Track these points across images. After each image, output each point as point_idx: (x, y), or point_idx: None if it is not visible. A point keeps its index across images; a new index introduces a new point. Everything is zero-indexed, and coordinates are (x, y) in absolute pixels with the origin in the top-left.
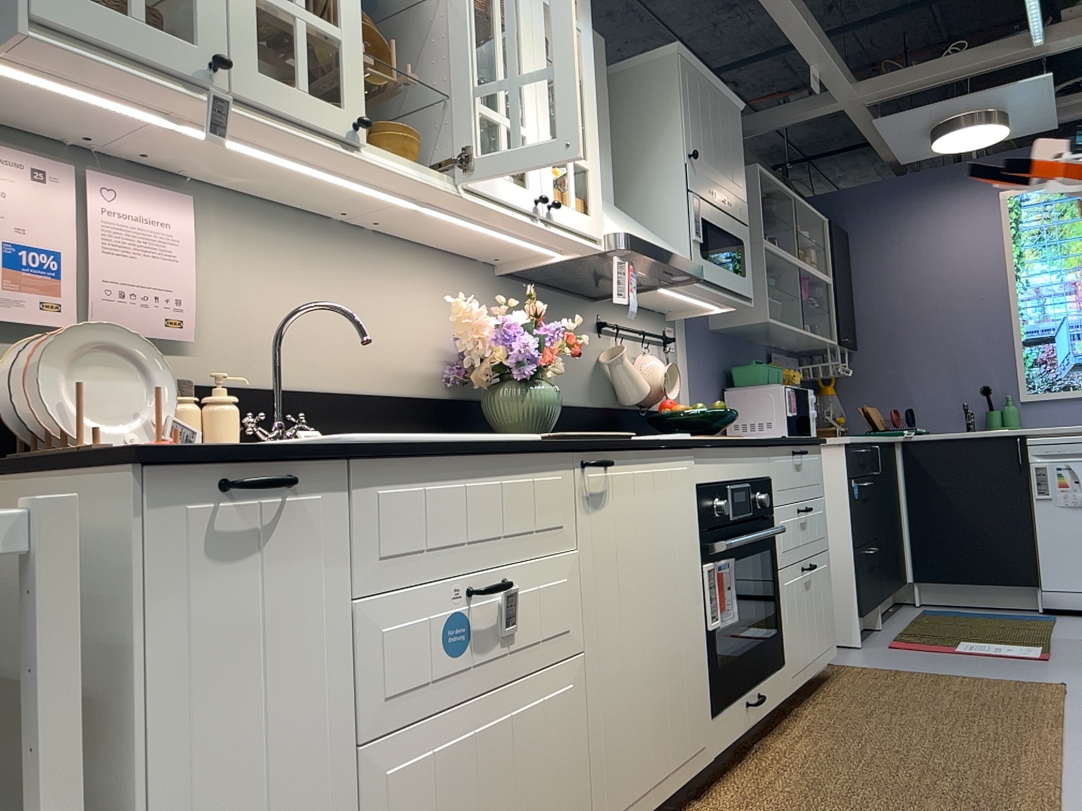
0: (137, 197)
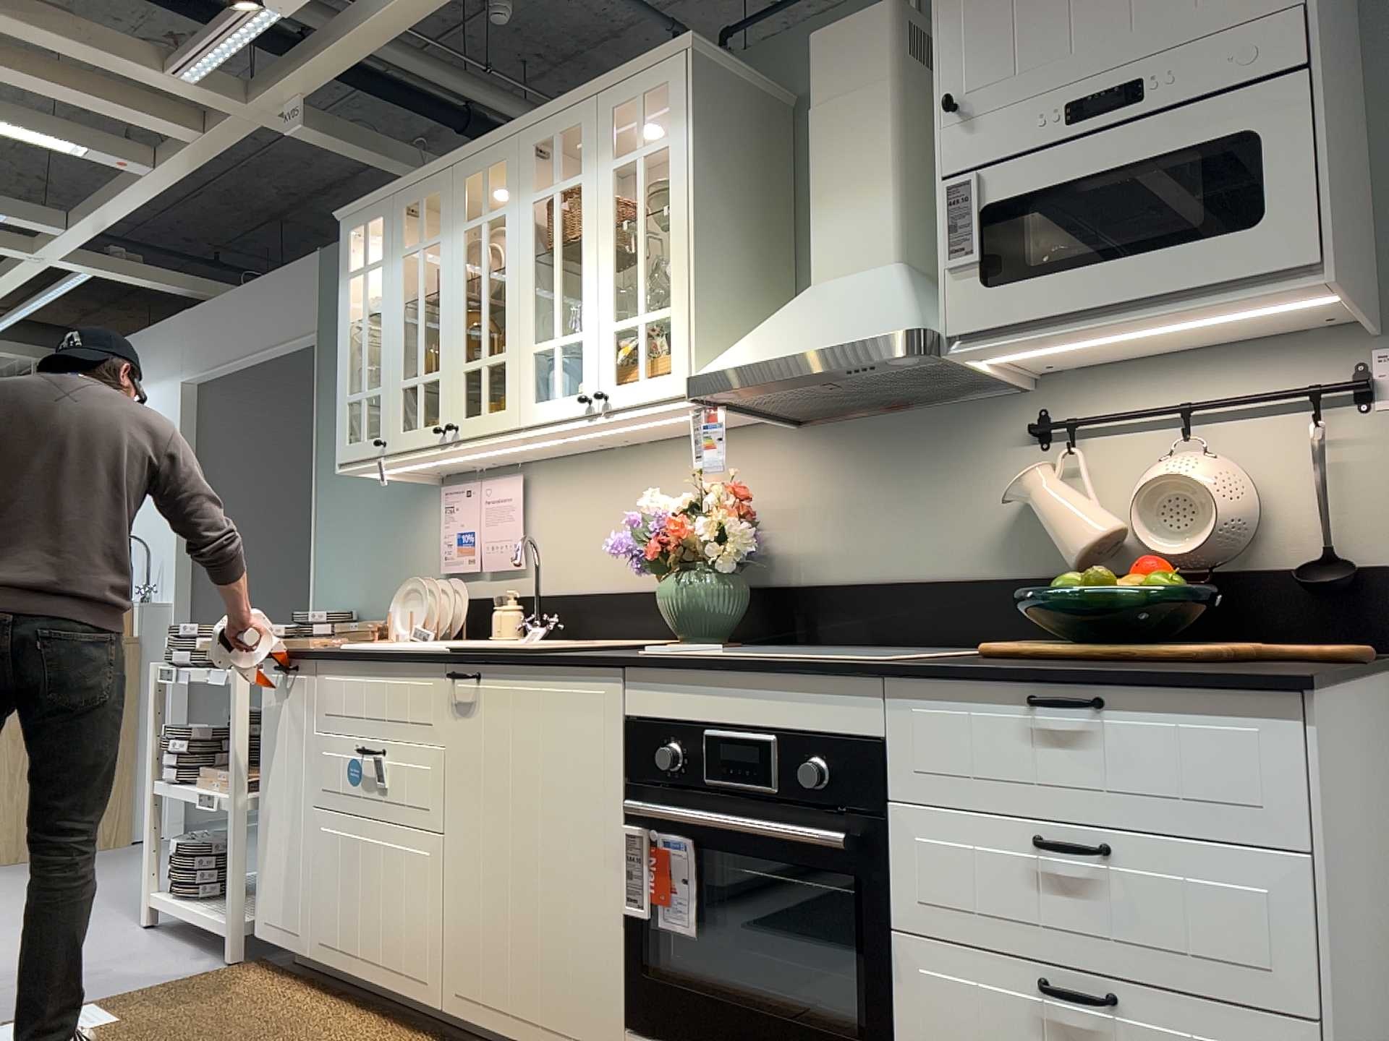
0: (497, 487)
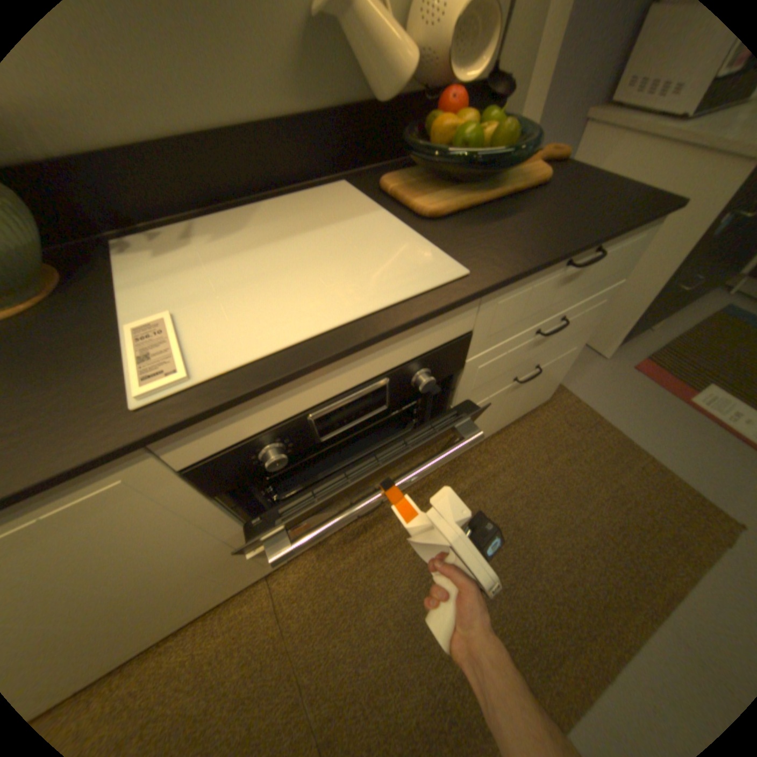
0: None
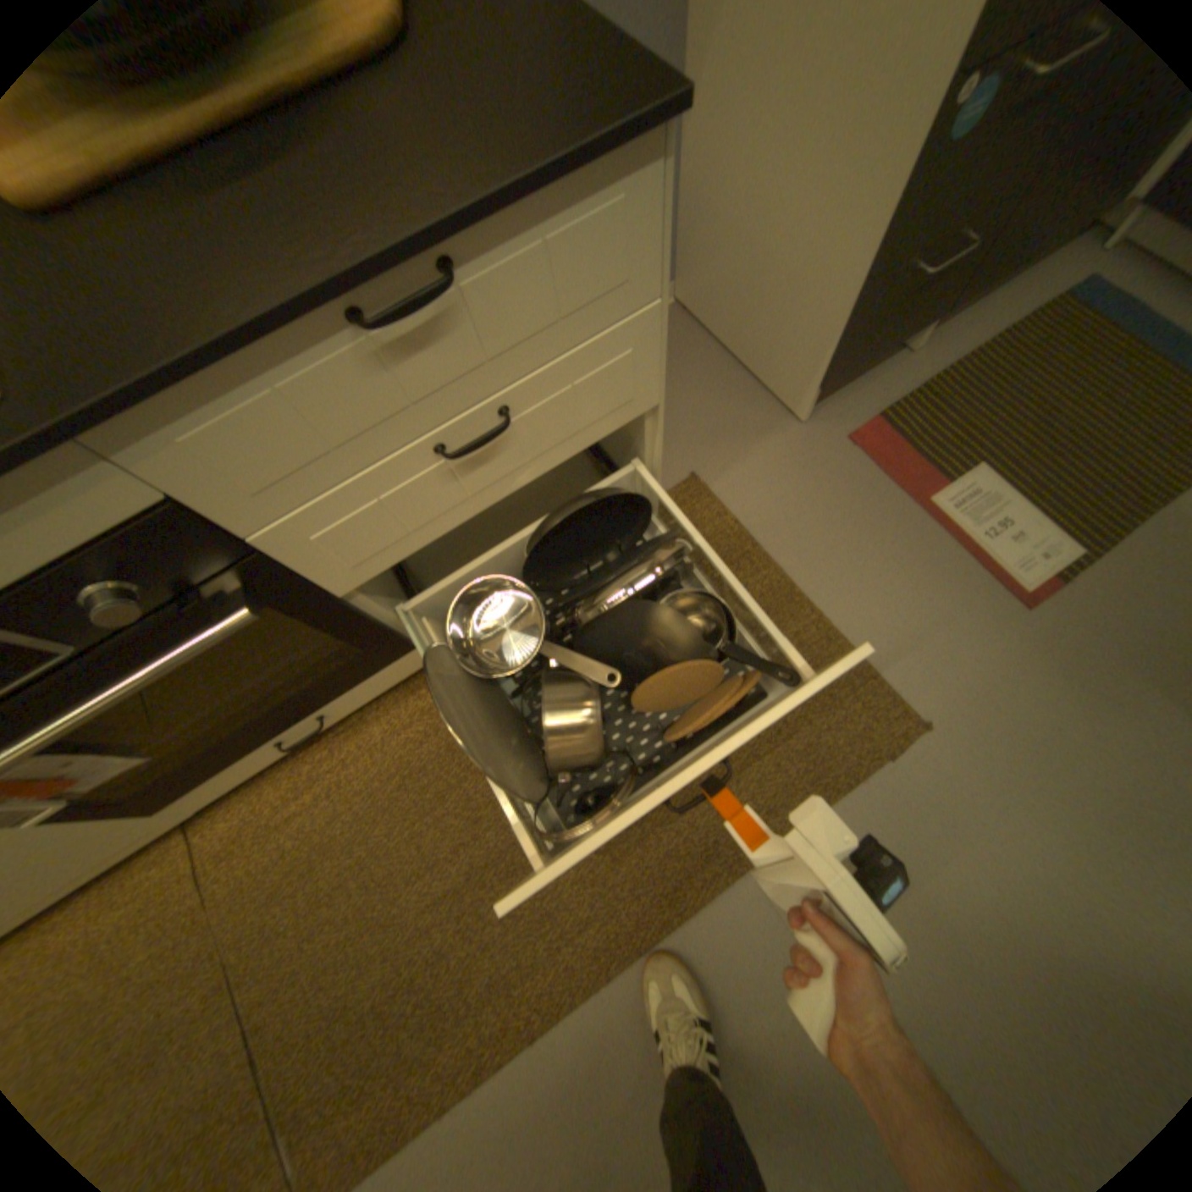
0: None
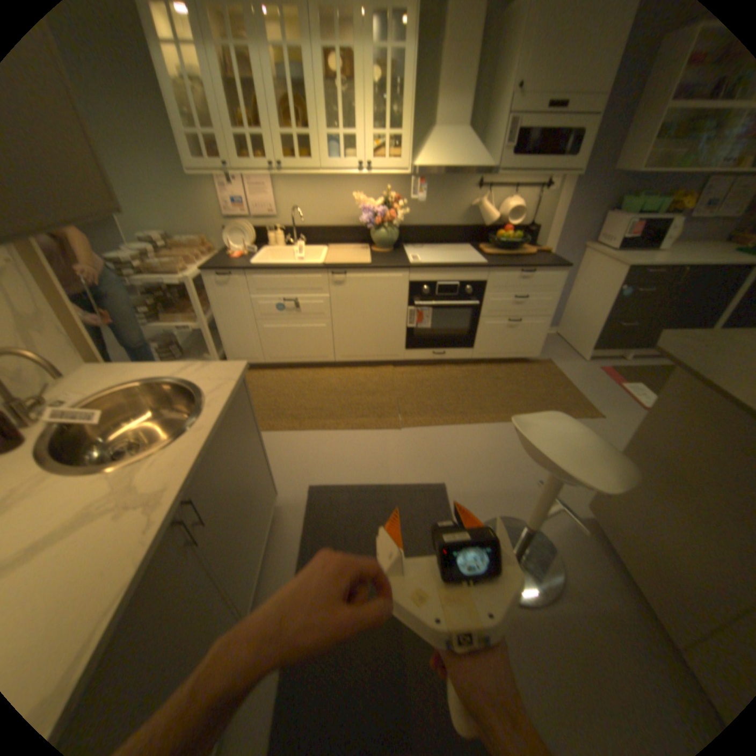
0: (254, 176)
